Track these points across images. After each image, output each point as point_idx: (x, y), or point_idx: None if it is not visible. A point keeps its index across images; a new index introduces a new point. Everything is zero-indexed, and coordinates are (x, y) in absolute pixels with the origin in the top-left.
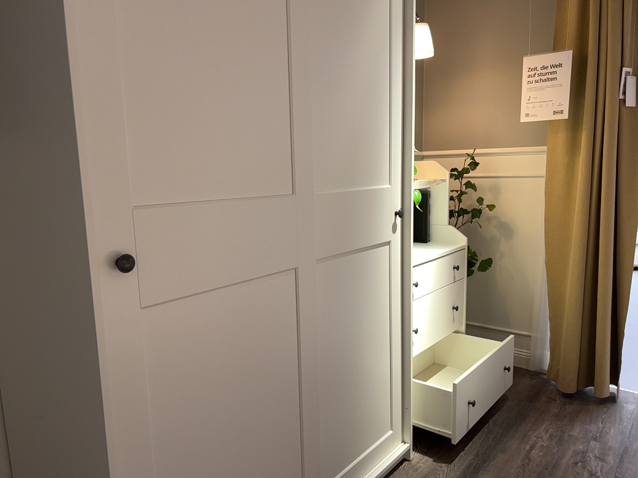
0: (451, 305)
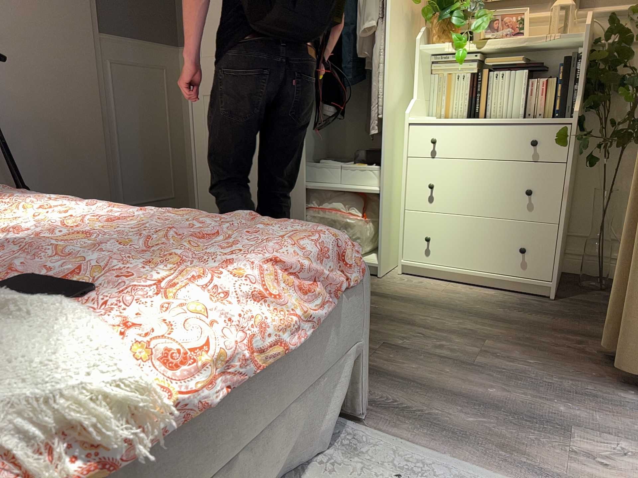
0: (521, 186)
